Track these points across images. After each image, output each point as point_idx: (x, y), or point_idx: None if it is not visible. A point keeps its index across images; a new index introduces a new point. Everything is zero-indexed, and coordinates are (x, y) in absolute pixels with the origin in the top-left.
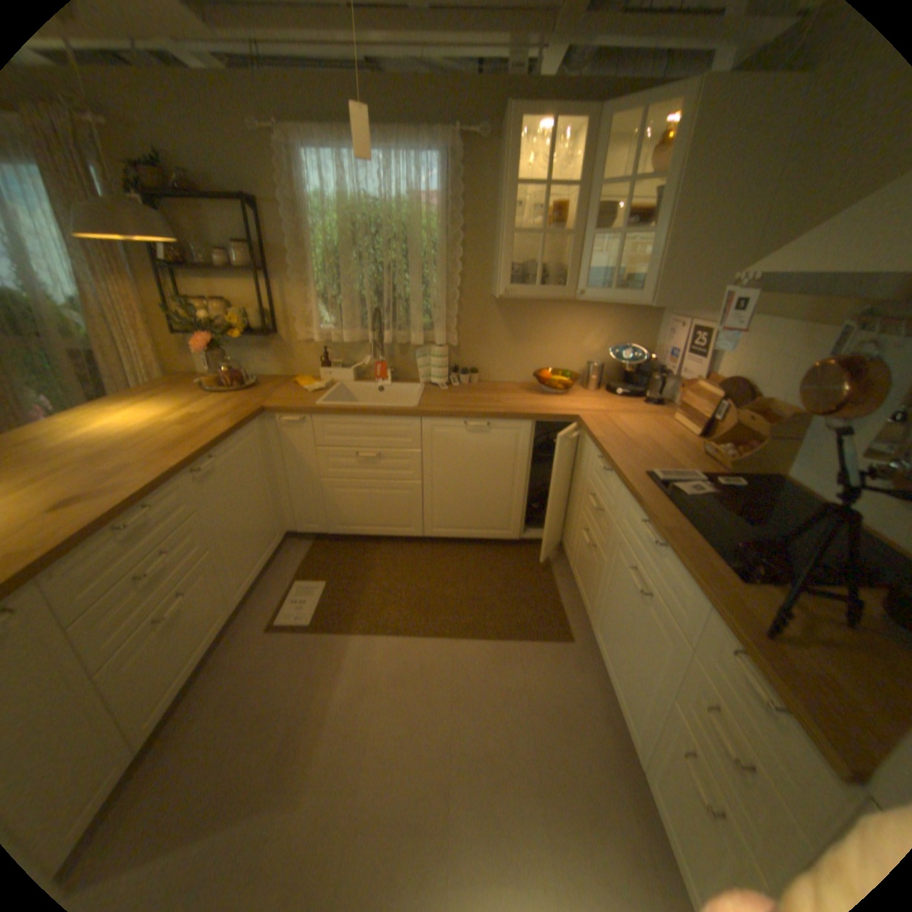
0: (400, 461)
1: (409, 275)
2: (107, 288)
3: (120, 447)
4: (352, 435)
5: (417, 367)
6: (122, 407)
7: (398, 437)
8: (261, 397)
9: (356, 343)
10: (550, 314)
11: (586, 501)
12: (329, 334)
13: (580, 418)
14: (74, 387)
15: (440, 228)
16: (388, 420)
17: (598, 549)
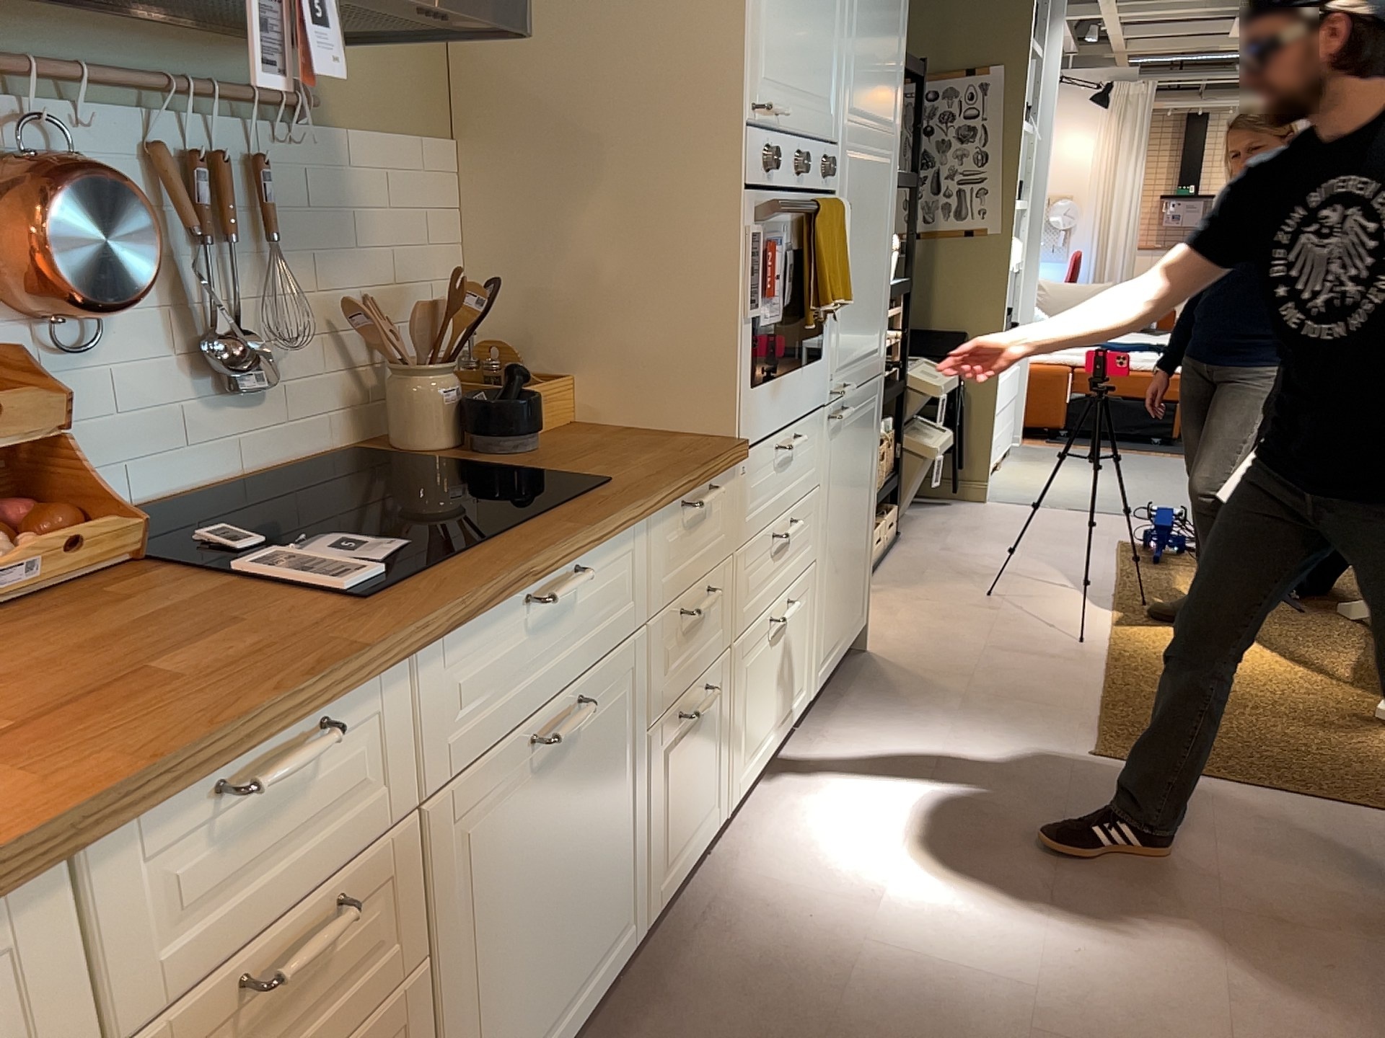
0: None
1: None
2: None
3: None
4: None
5: None
6: None
7: None
8: None
9: None
10: None
11: None
12: None
13: None
14: None
15: None
16: None
17: None
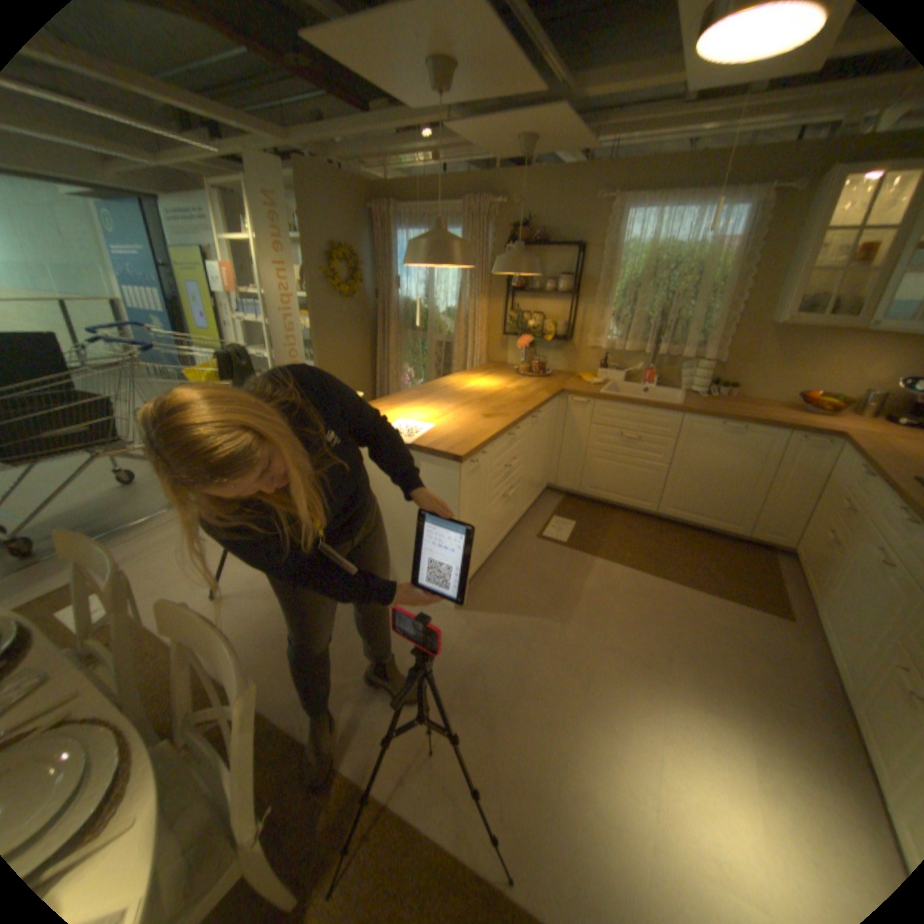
0: (654, 445)
1: (694, 301)
2: (473, 303)
3: (492, 397)
4: (621, 419)
5: (679, 376)
6: (476, 377)
7: (659, 425)
8: (557, 382)
9: (631, 352)
10: (832, 341)
11: (836, 507)
12: (612, 343)
13: (847, 435)
14: (432, 364)
15: (735, 264)
16: (655, 411)
17: (841, 545)
